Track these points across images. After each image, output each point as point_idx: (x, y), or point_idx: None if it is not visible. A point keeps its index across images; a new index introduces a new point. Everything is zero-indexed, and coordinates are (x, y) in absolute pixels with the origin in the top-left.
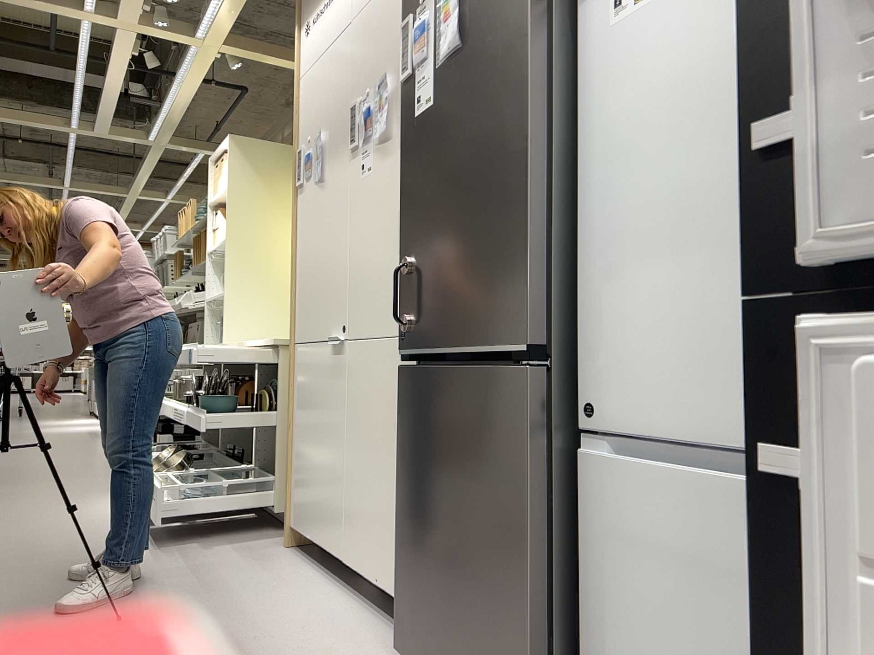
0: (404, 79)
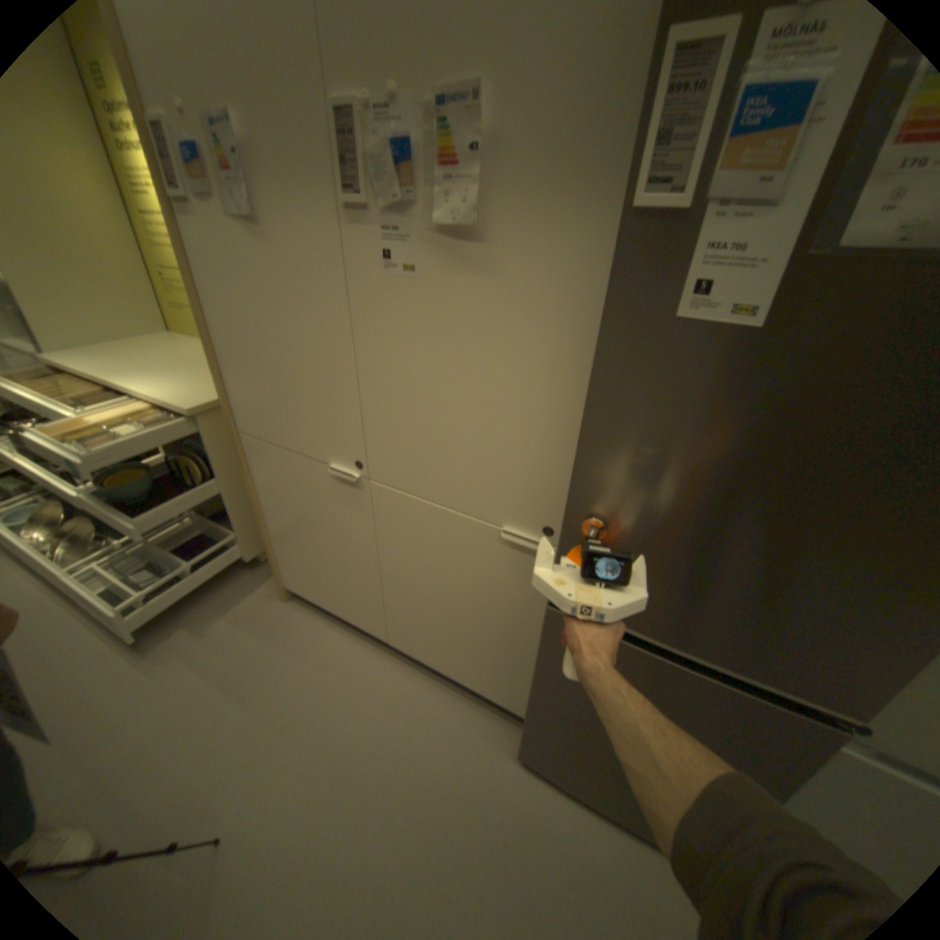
0: (650, 199)
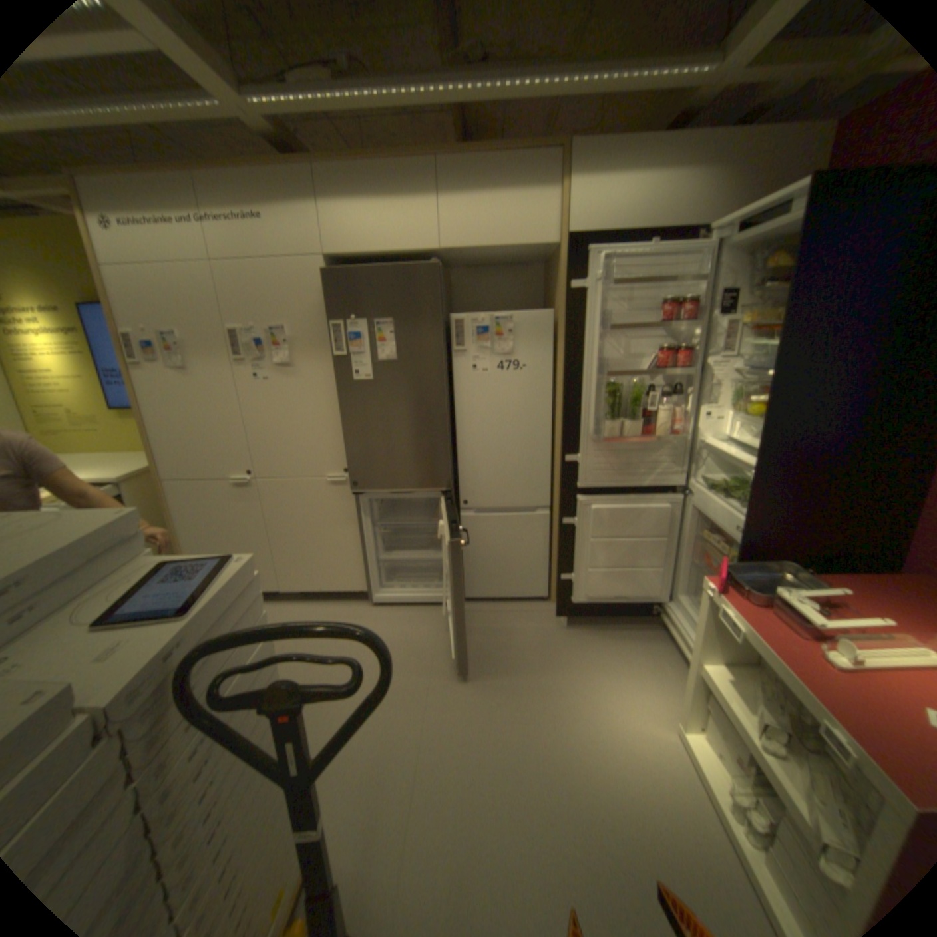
0: (338, 355)
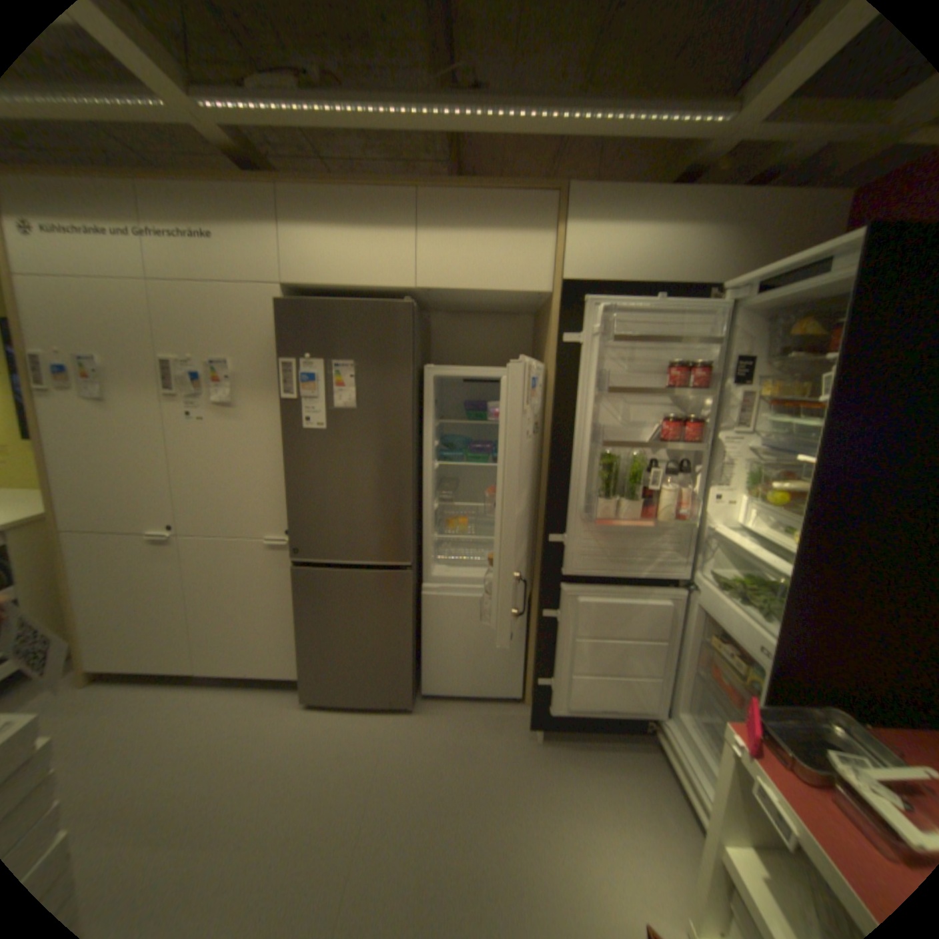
0: (286, 397)
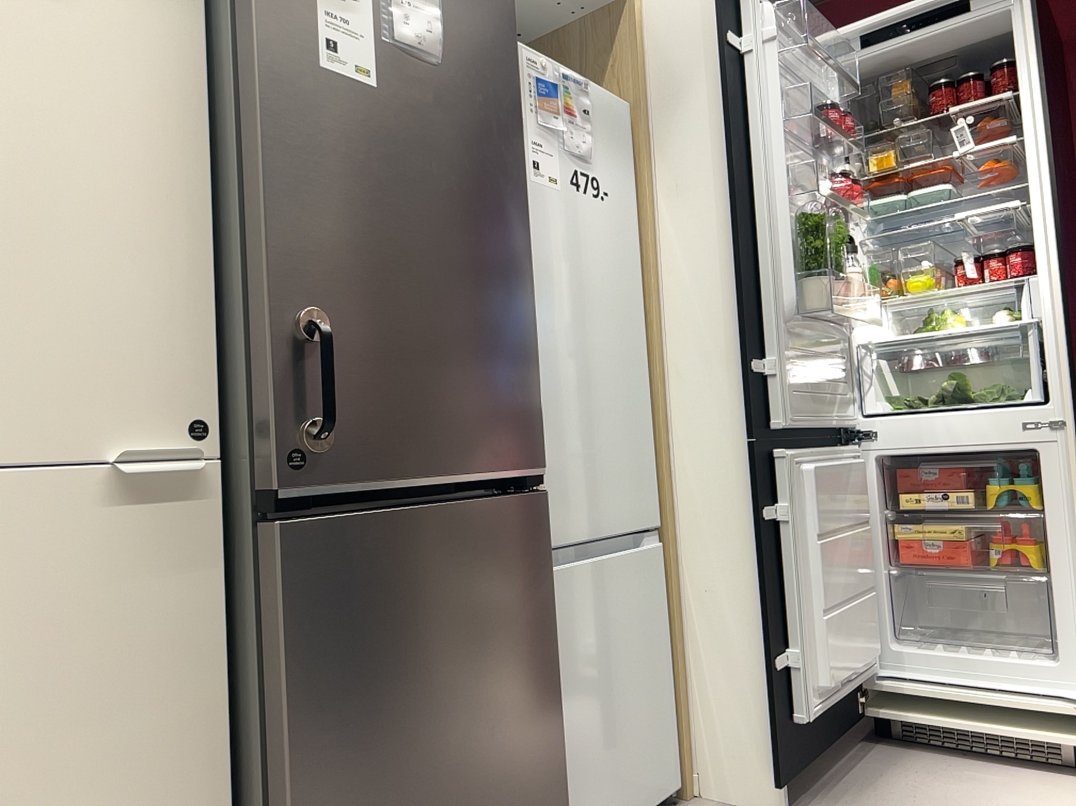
0: None
